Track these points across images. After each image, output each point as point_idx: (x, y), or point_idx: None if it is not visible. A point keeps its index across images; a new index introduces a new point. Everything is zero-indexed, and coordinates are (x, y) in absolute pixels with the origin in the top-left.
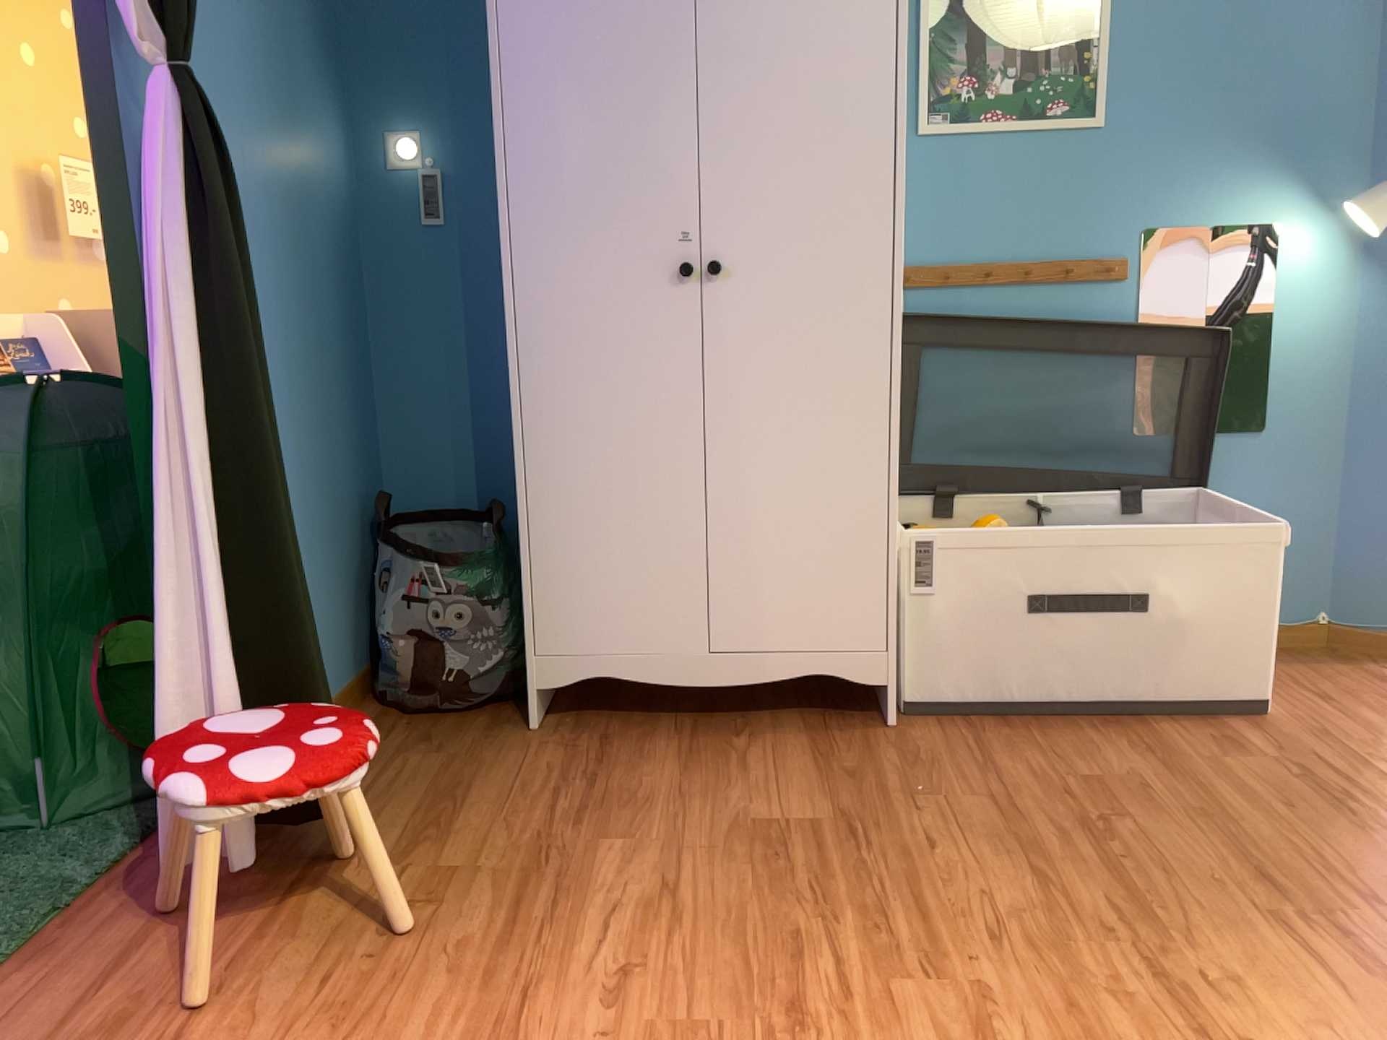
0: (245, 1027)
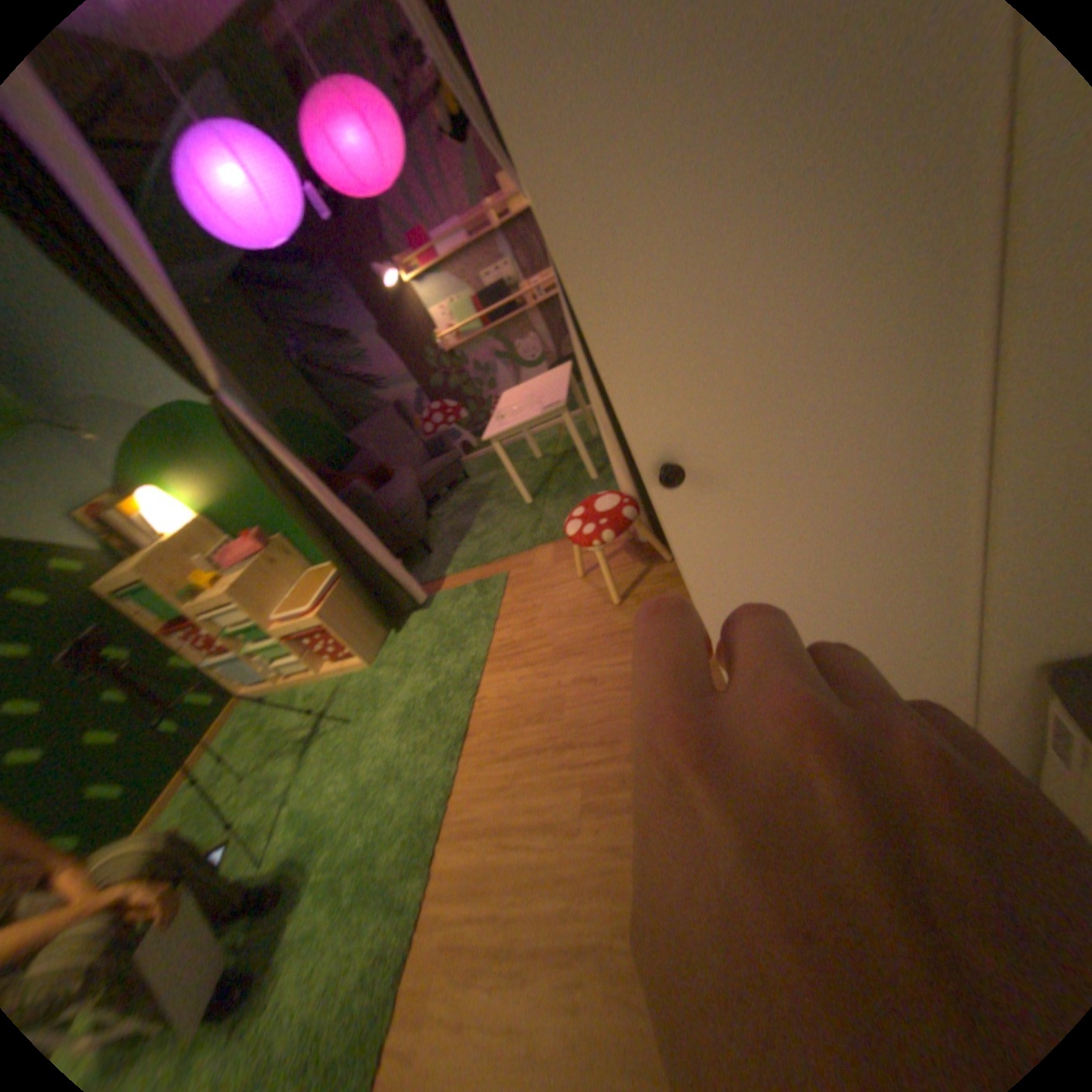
0: (571, 595)
